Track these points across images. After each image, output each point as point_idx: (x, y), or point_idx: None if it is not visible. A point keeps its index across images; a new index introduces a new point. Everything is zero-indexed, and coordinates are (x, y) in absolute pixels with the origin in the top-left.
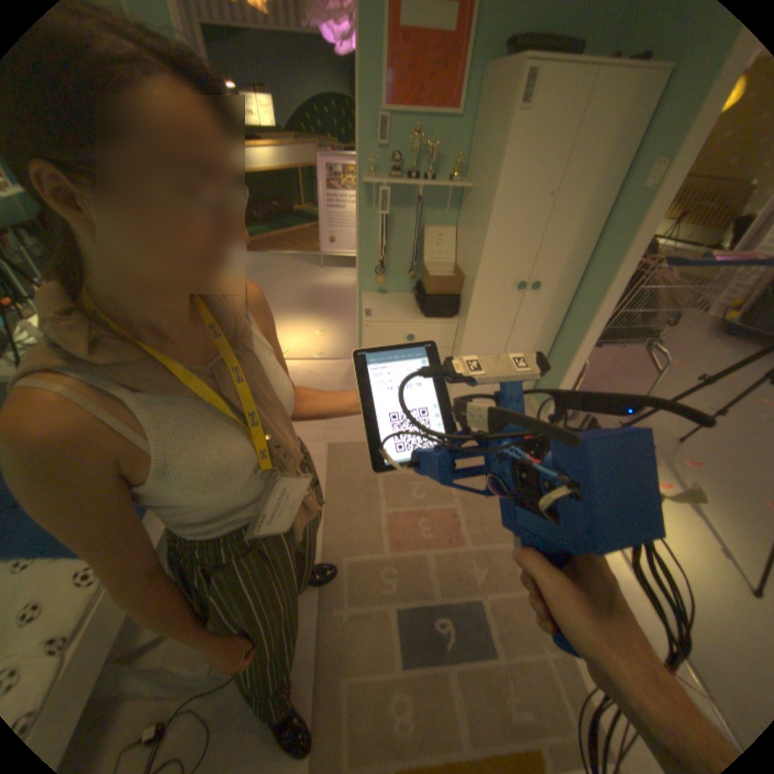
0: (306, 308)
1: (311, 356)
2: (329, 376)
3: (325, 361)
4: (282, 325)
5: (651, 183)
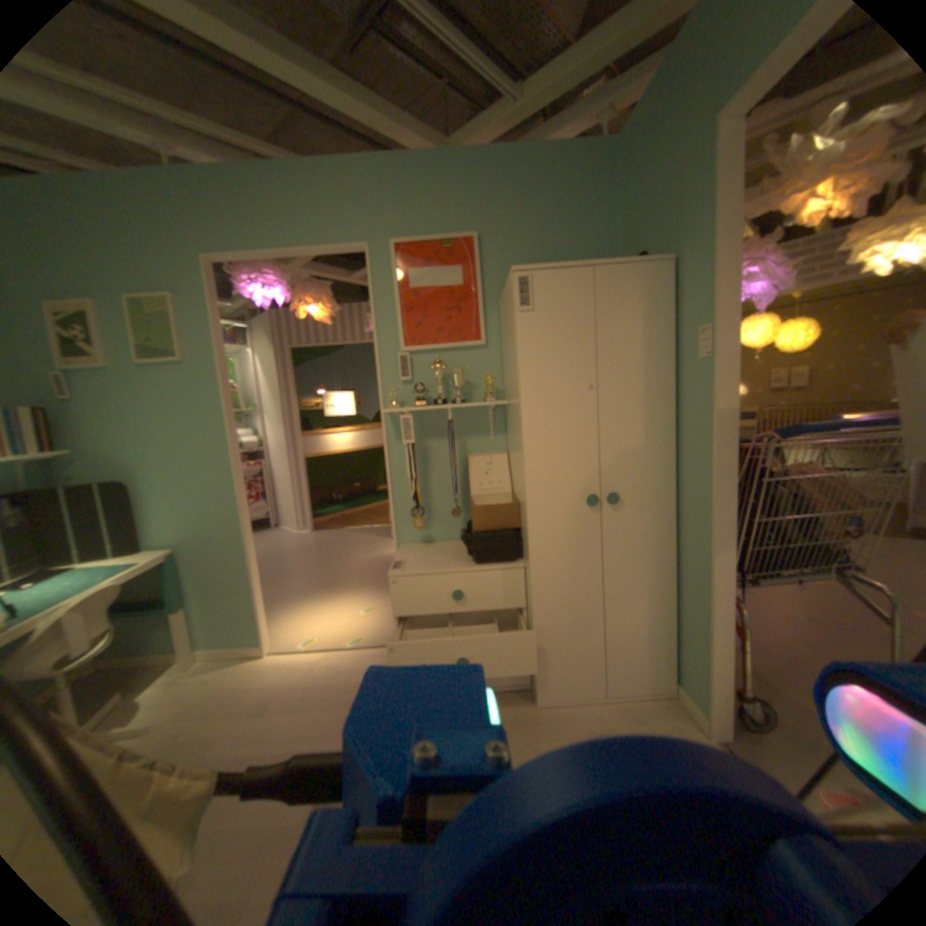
0: (356, 583)
1: (341, 646)
2: (357, 674)
3: (358, 651)
4: (317, 607)
5: (704, 352)
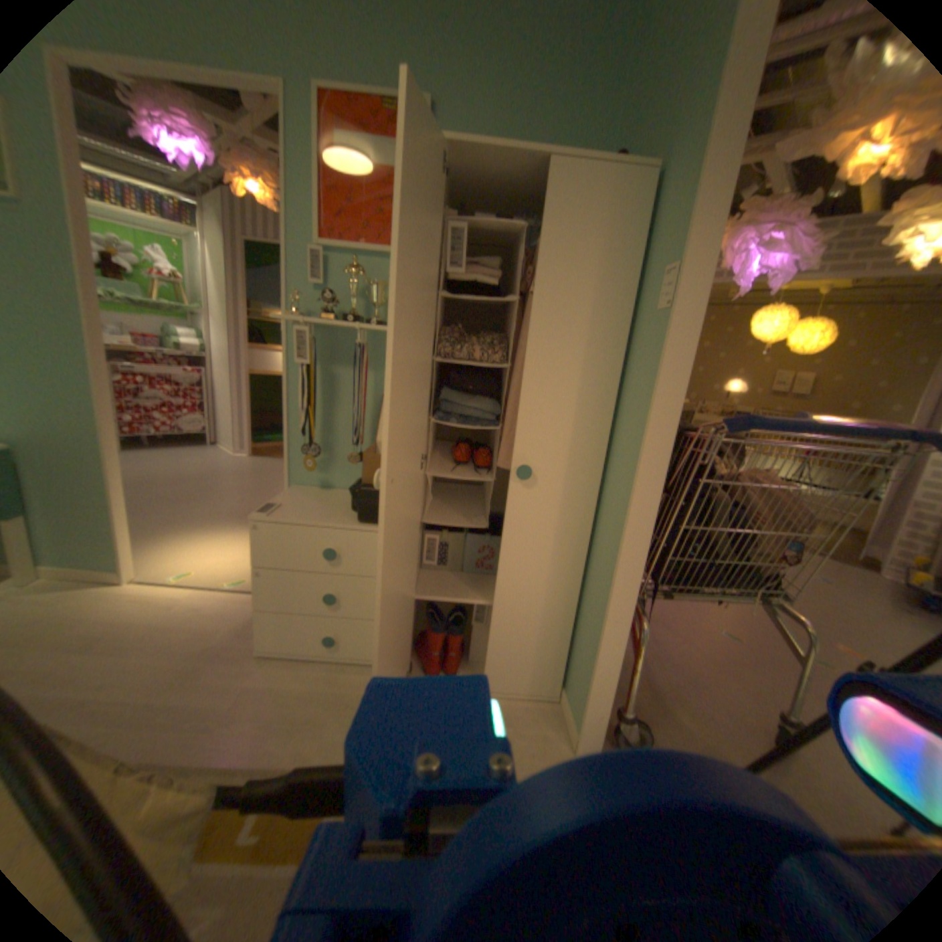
0: None
1: (221, 586)
2: (222, 621)
3: (236, 595)
4: (216, 539)
5: (665, 302)
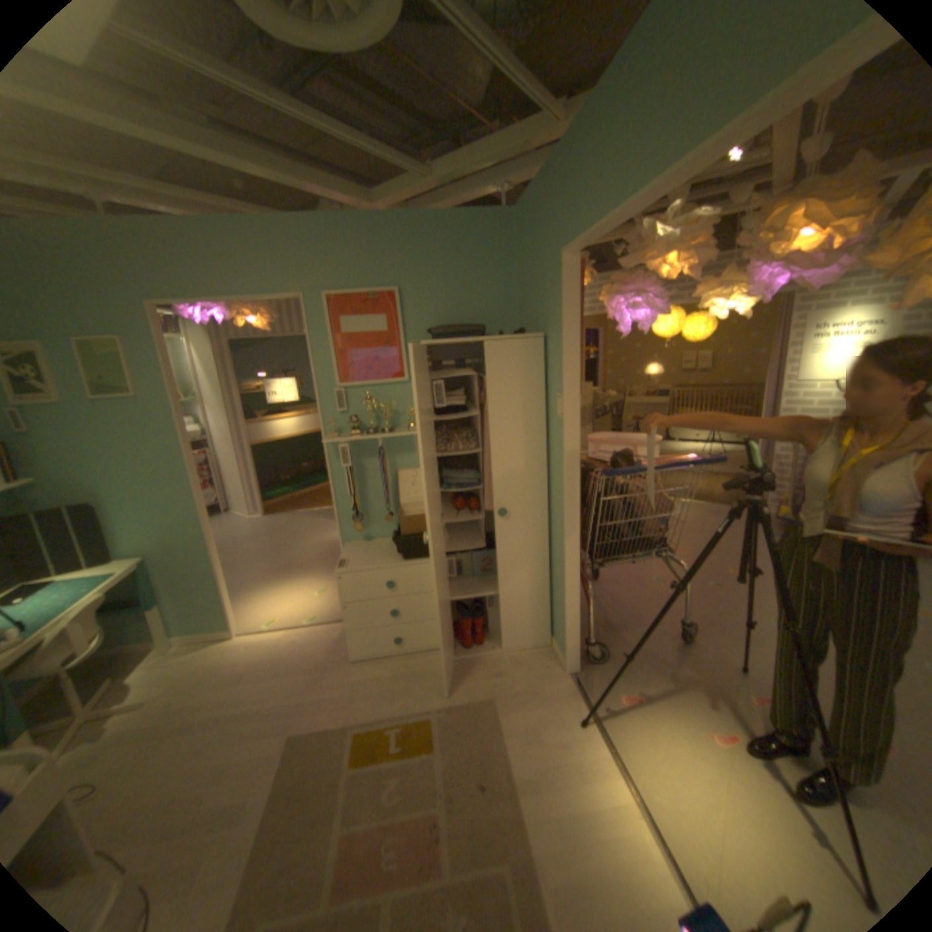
0: (310, 567)
1: (300, 624)
2: (315, 646)
3: (315, 627)
4: (276, 591)
5: (559, 413)
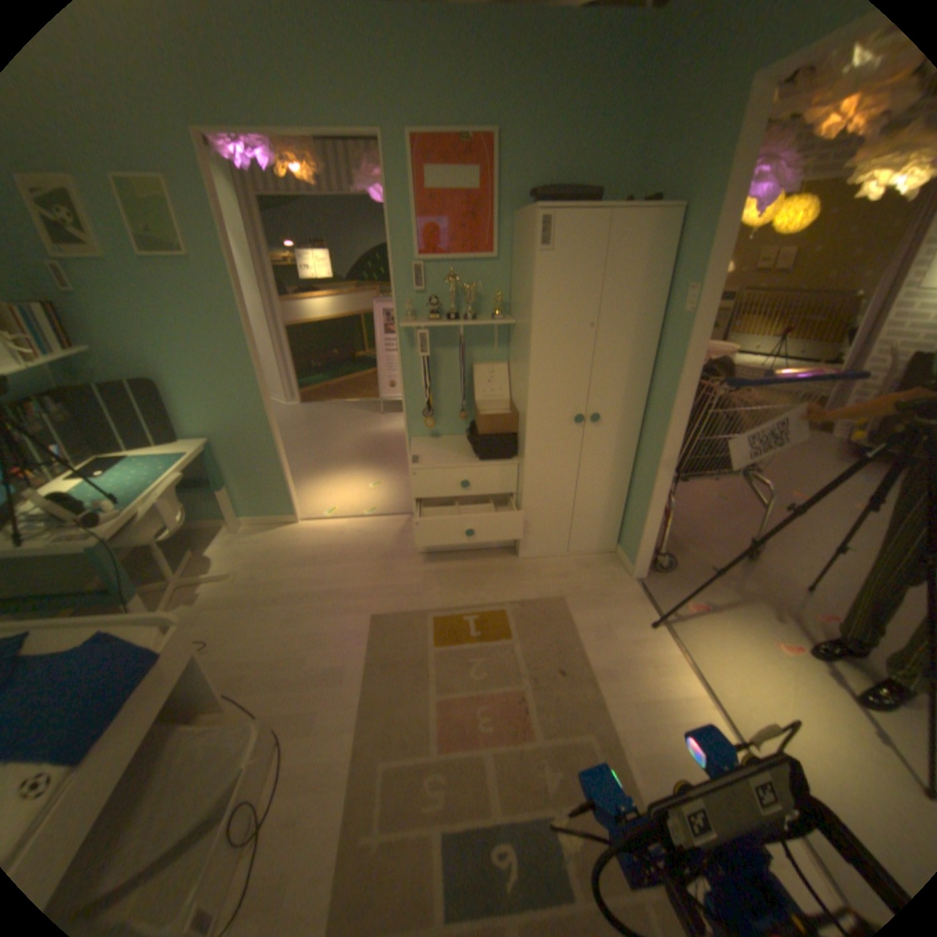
0: (360, 459)
1: (361, 513)
2: (380, 535)
3: (377, 518)
4: (331, 480)
5: (689, 307)
